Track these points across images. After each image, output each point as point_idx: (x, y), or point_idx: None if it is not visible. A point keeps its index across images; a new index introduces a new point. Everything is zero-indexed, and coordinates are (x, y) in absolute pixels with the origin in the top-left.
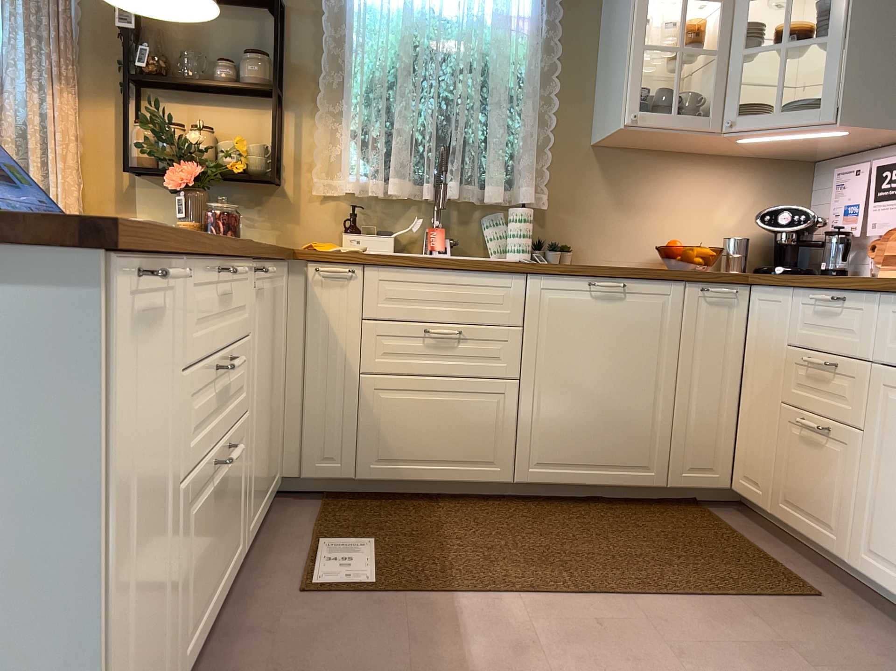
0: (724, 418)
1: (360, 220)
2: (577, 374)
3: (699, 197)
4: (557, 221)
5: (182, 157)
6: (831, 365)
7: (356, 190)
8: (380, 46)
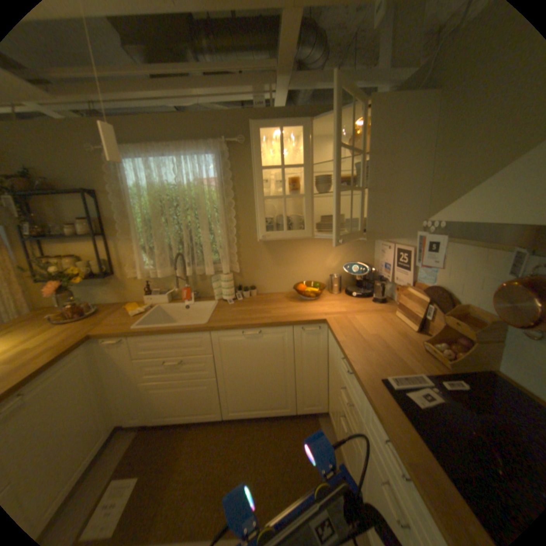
0: (321, 385)
1: (153, 286)
2: (243, 374)
3: (316, 256)
4: (247, 276)
5: (49, 279)
6: (350, 407)
7: (142, 278)
8: (140, 207)
